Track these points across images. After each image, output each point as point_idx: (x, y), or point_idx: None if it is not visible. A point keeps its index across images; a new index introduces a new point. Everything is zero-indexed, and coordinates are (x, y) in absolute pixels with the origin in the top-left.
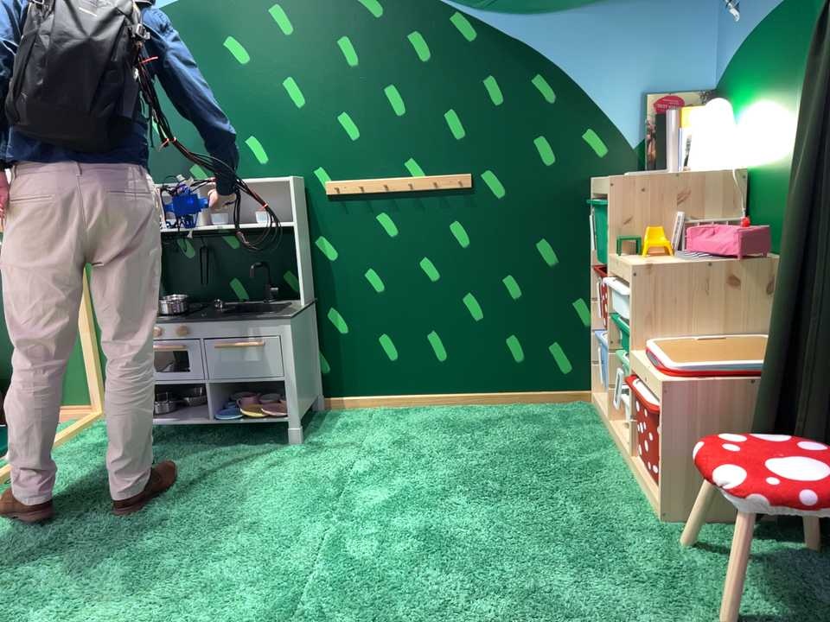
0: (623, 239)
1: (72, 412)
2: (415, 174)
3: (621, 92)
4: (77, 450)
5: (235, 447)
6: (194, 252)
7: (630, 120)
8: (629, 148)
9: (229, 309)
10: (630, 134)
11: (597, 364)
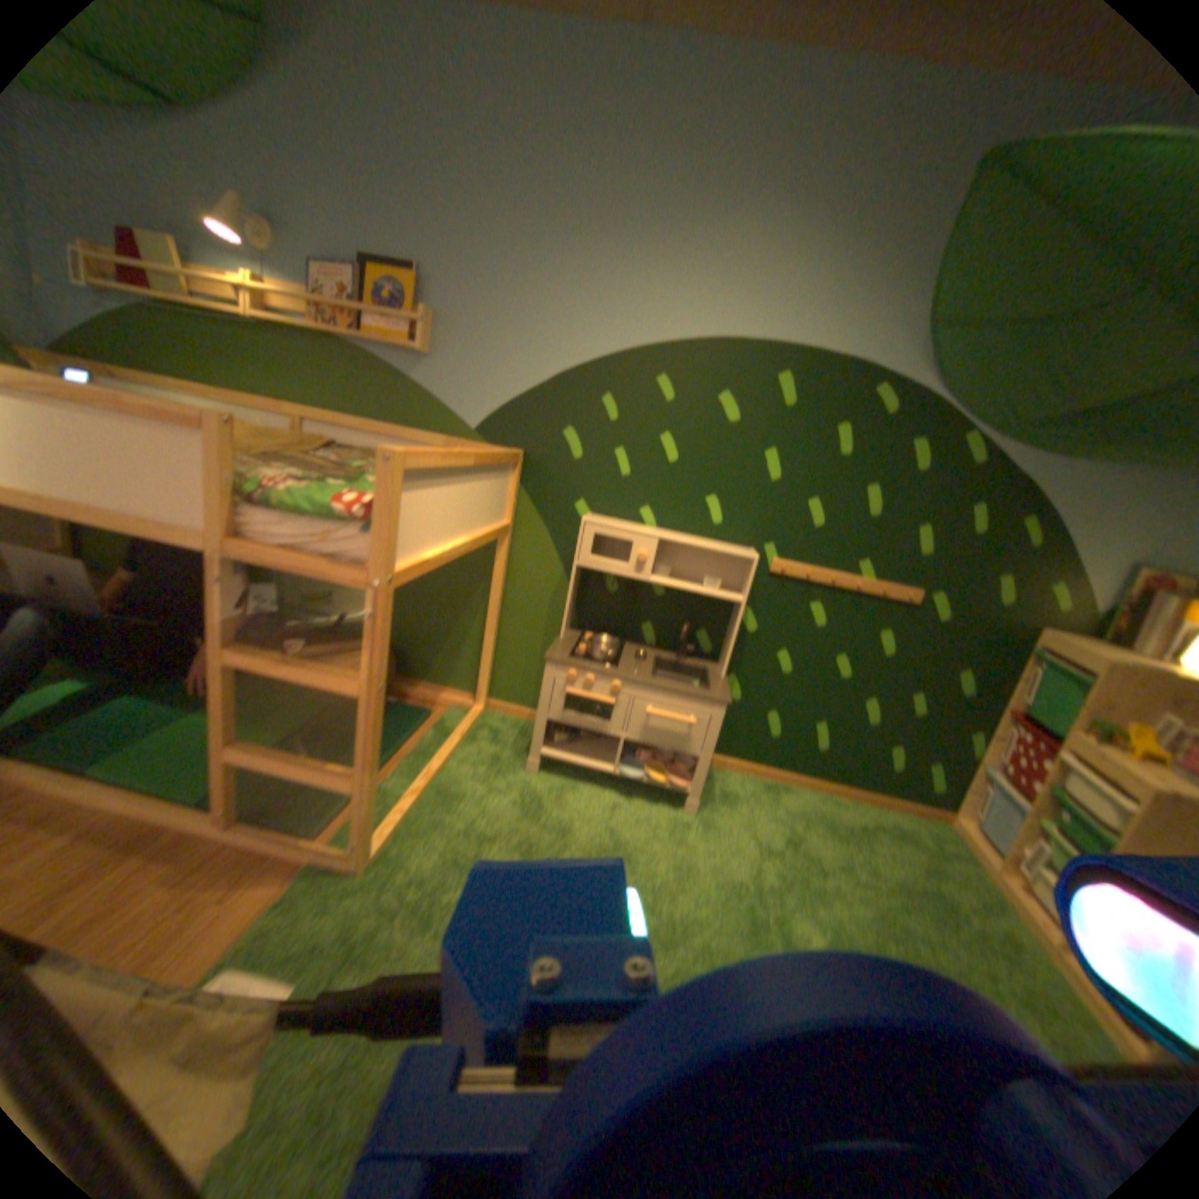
0: (1100, 725)
1: (453, 695)
2: (863, 573)
3: (1107, 554)
4: (475, 756)
5: (627, 794)
6: (615, 585)
7: (1104, 582)
8: (1091, 608)
9: (652, 662)
10: (1098, 595)
11: (983, 800)
